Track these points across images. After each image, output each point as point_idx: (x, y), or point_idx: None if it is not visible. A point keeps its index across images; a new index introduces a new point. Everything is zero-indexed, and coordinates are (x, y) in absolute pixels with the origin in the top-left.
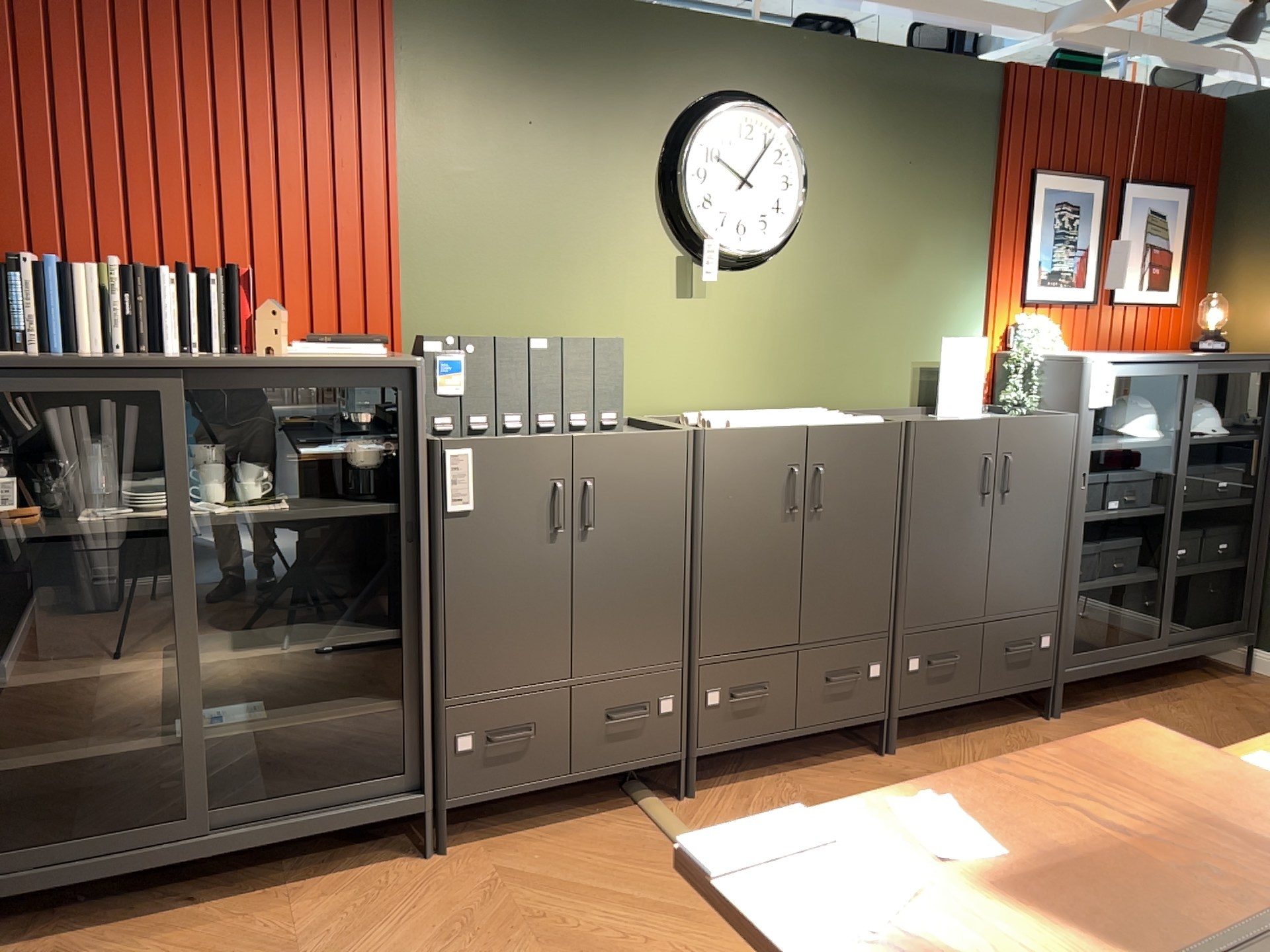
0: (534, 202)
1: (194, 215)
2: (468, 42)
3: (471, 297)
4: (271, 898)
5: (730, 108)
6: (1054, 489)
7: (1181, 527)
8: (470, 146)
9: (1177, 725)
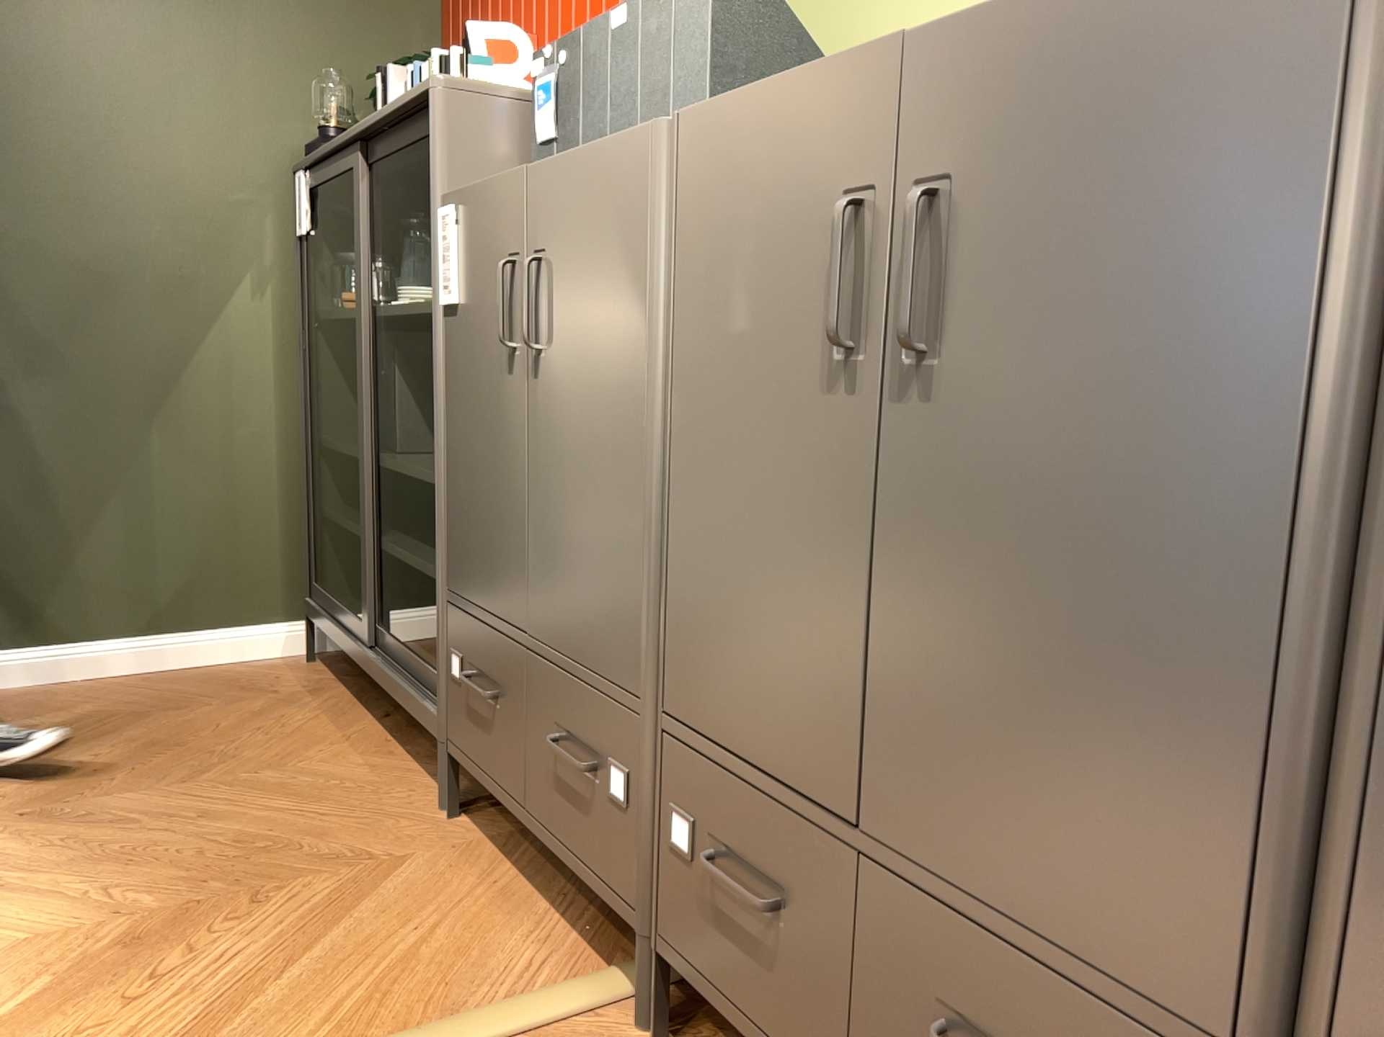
0: None
1: None
2: None
3: None
4: (373, 746)
5: None
6: None
7: None
8: None
9: None
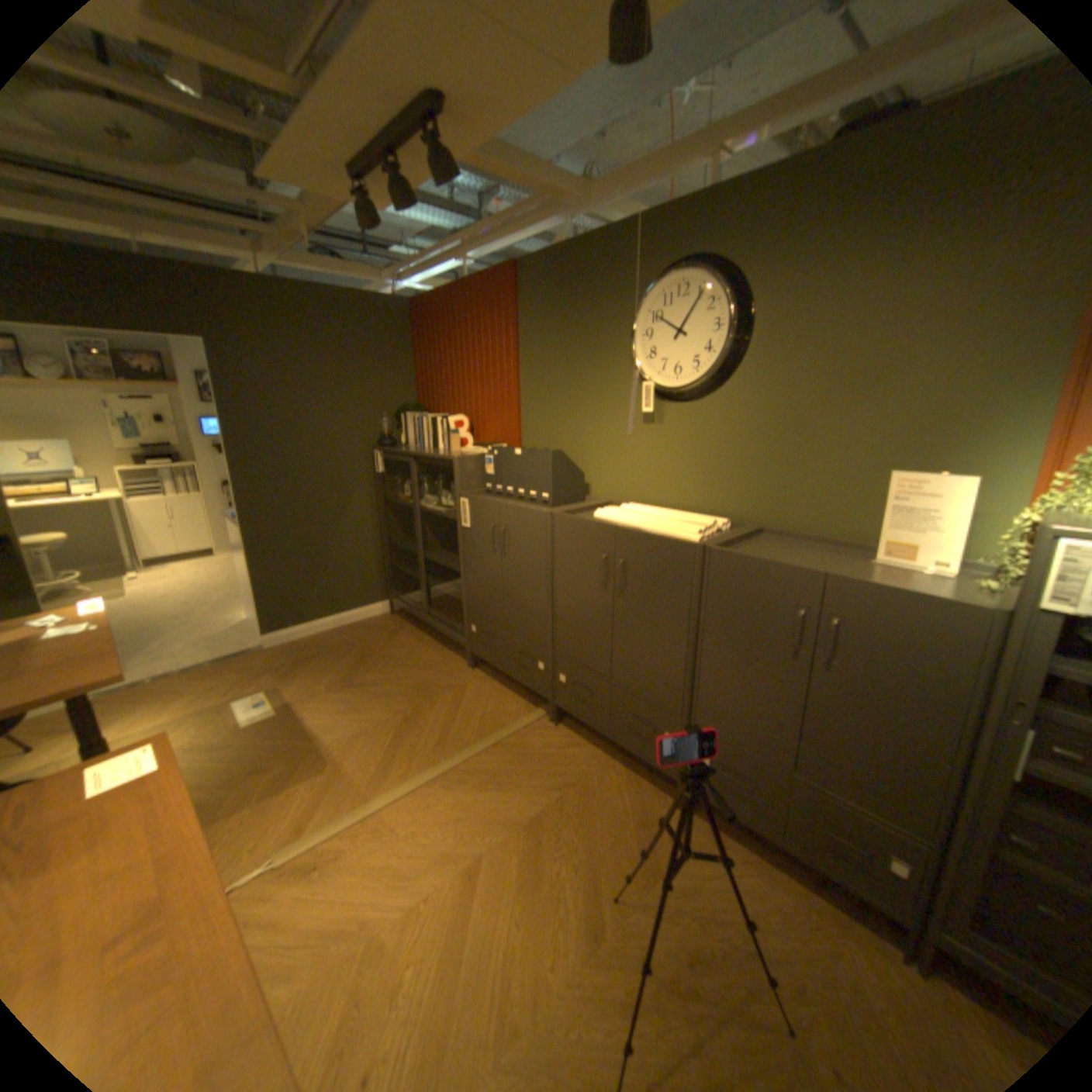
0: (569, 370)
1: (469, 395)
2: (543, 287)
3: (545, 426)
4: (436, 648)
5: (665, 275)
6: (930, 692)
7: None
8: (544, 345)
9: None
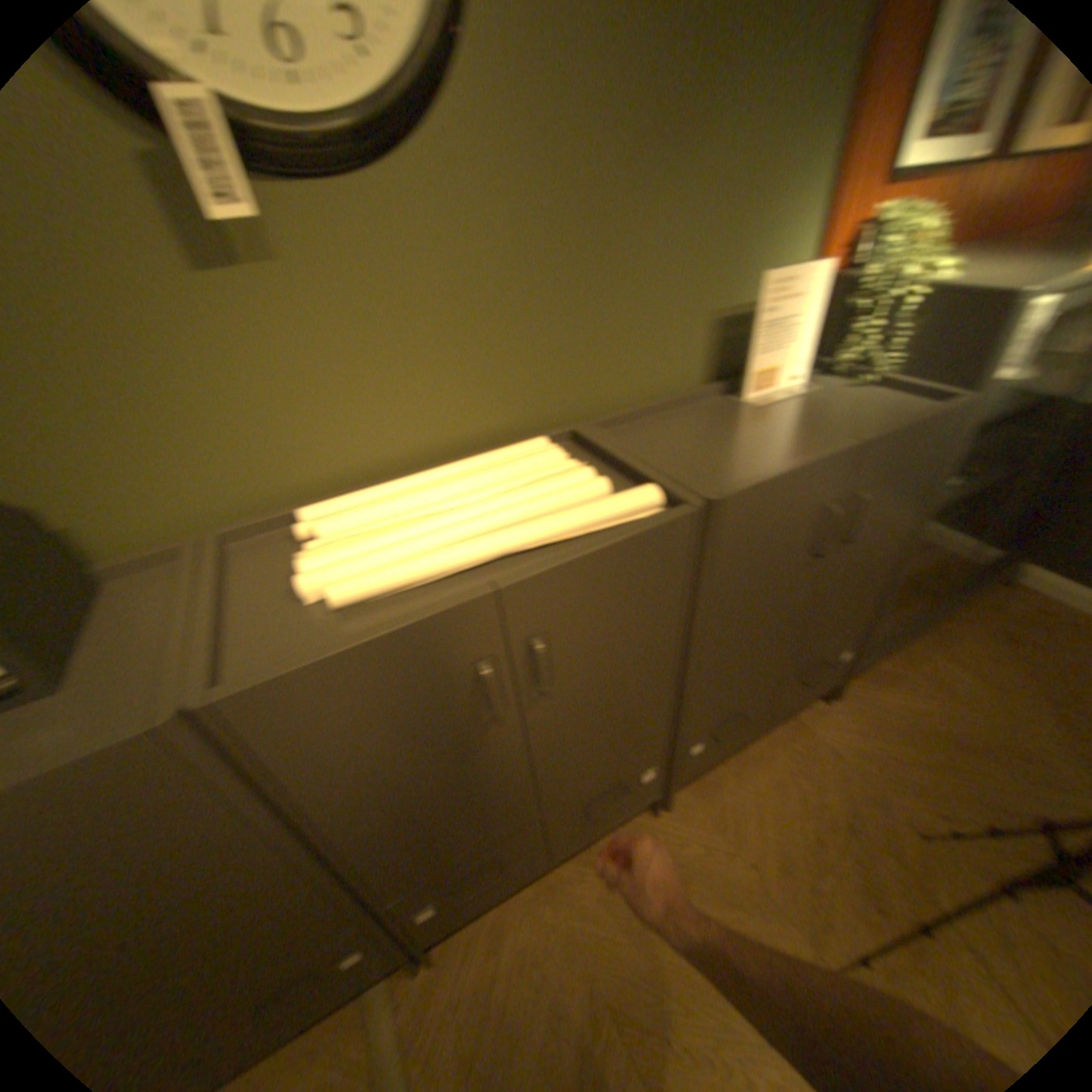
0: None
1: None
2: None
3: None
4: None
5: None
6: (909, 509)
7: (1002, 465)
8: None
9: (965, 700)
